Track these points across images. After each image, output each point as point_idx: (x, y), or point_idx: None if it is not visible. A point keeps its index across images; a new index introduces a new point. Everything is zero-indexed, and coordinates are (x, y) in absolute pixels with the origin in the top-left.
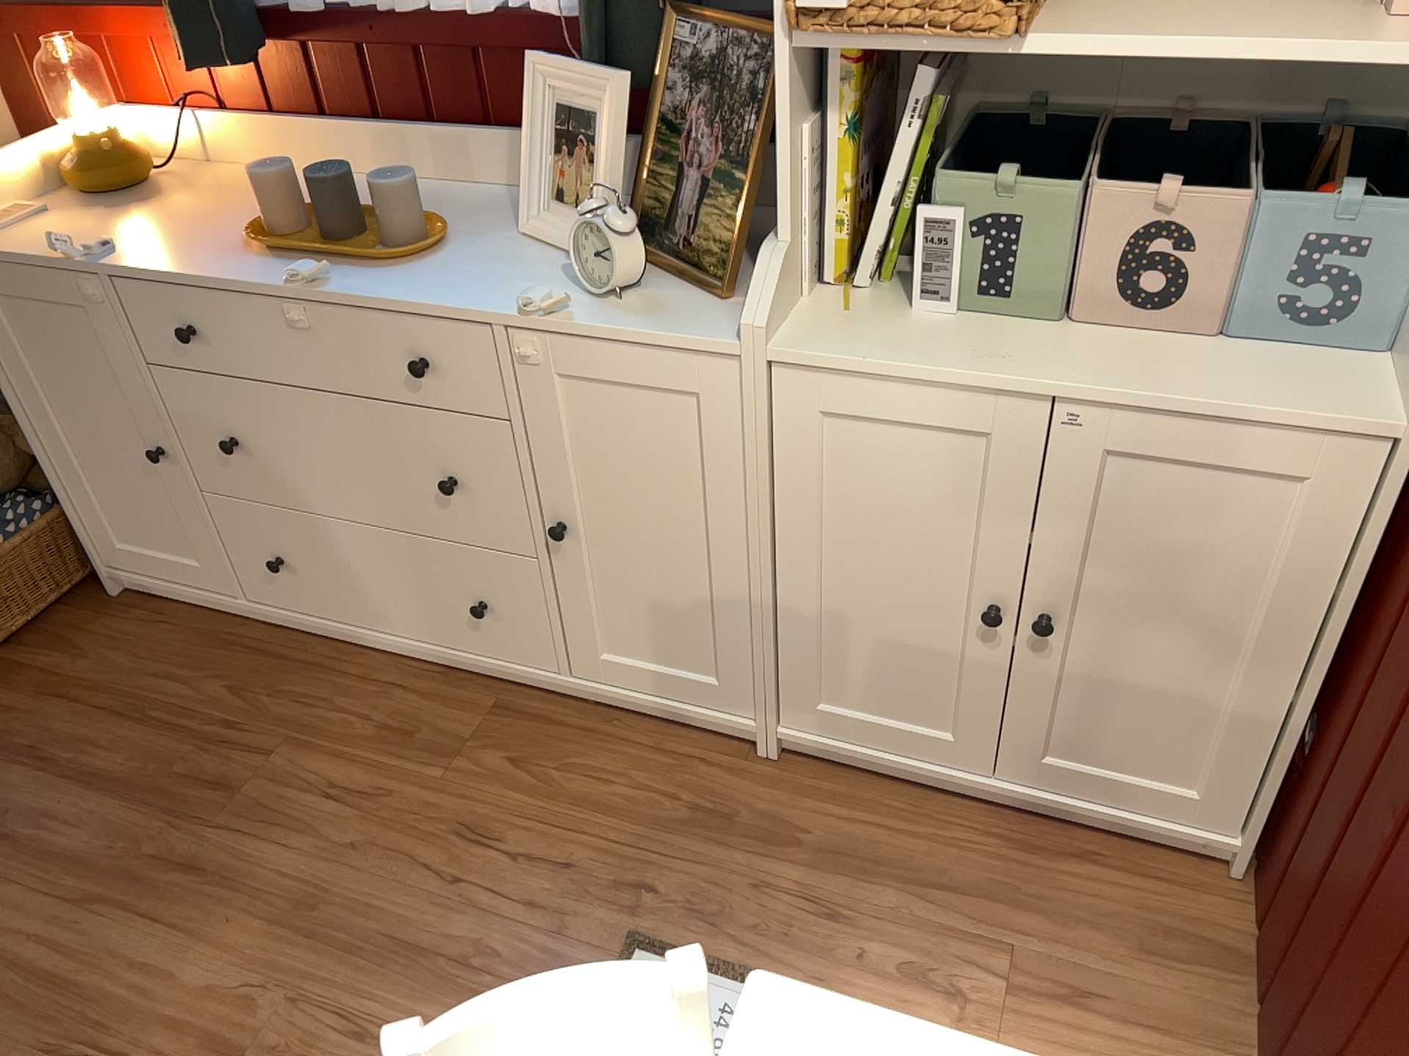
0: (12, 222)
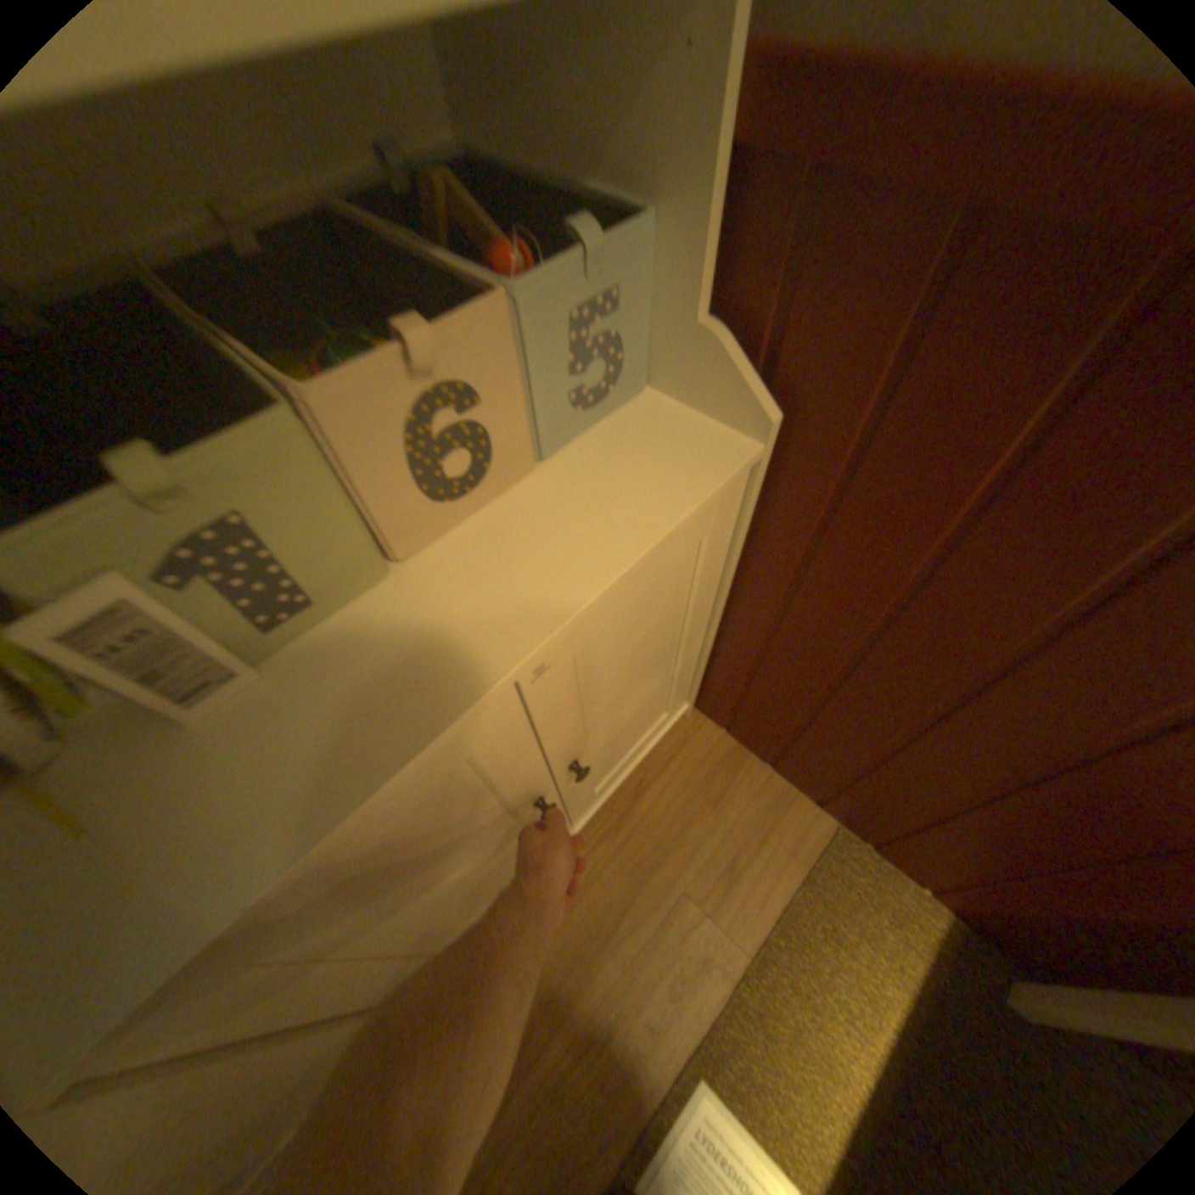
0: None
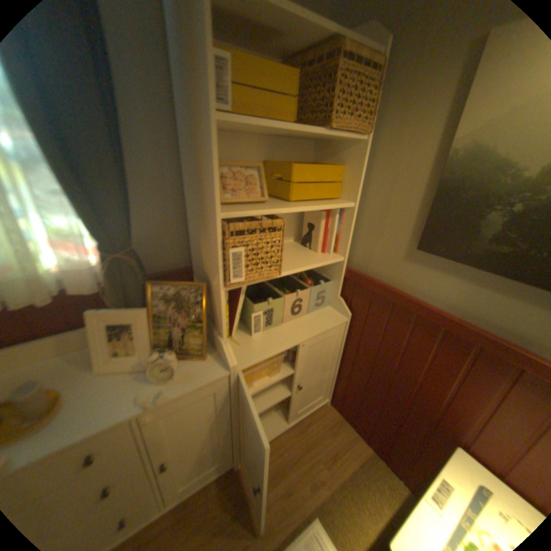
0: None
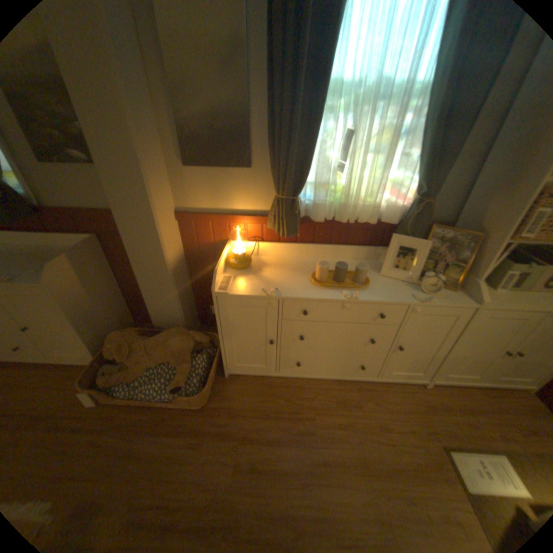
0: (230, 282)
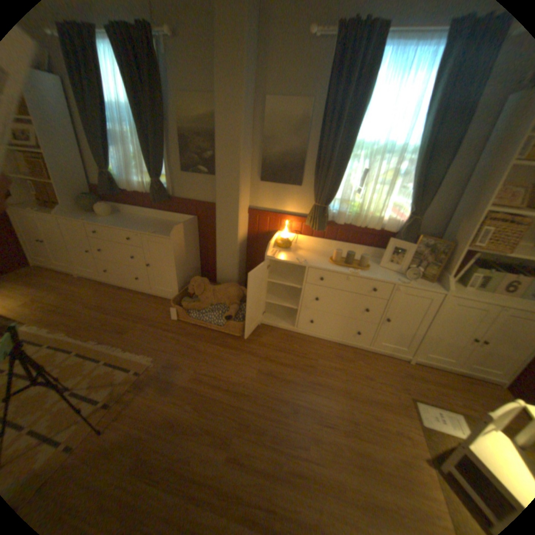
0: (276, 253)
